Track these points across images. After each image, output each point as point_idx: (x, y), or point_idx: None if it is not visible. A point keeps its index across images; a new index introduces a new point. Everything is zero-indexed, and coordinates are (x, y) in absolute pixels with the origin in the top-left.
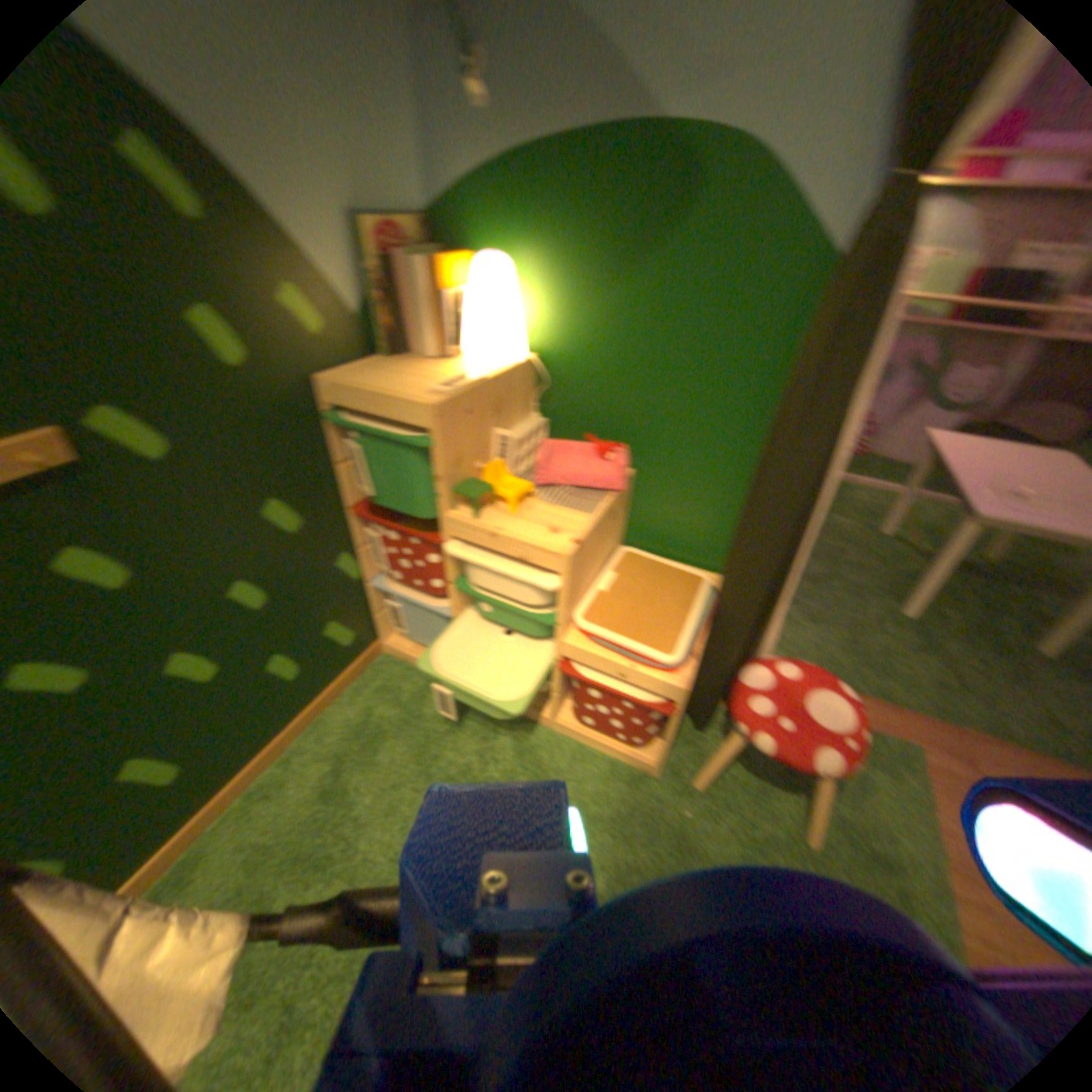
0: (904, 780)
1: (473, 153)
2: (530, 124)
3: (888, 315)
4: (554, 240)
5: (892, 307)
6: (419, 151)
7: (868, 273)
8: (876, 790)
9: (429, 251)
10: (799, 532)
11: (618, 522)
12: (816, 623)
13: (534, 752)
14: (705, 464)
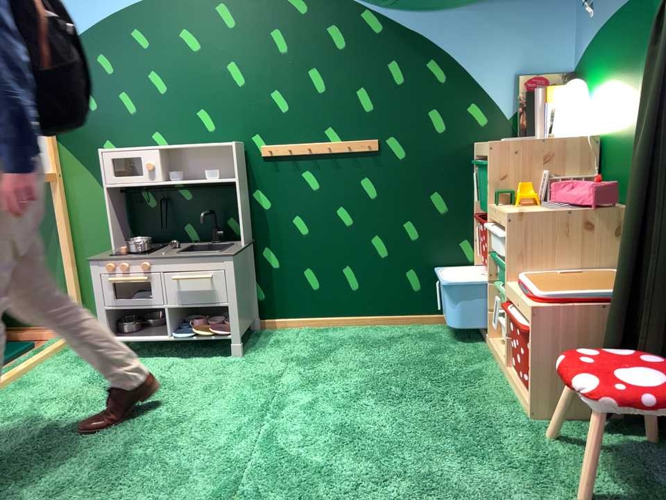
0: None
1: (588, 39)
2: (604, 18)
3: None
4: (609, 68)
5: None
6: (572, 46)
7: None
8: None
9: (552, 89)
10: None
11: (615, 248)
12: None
13: (482, 378)
14: None
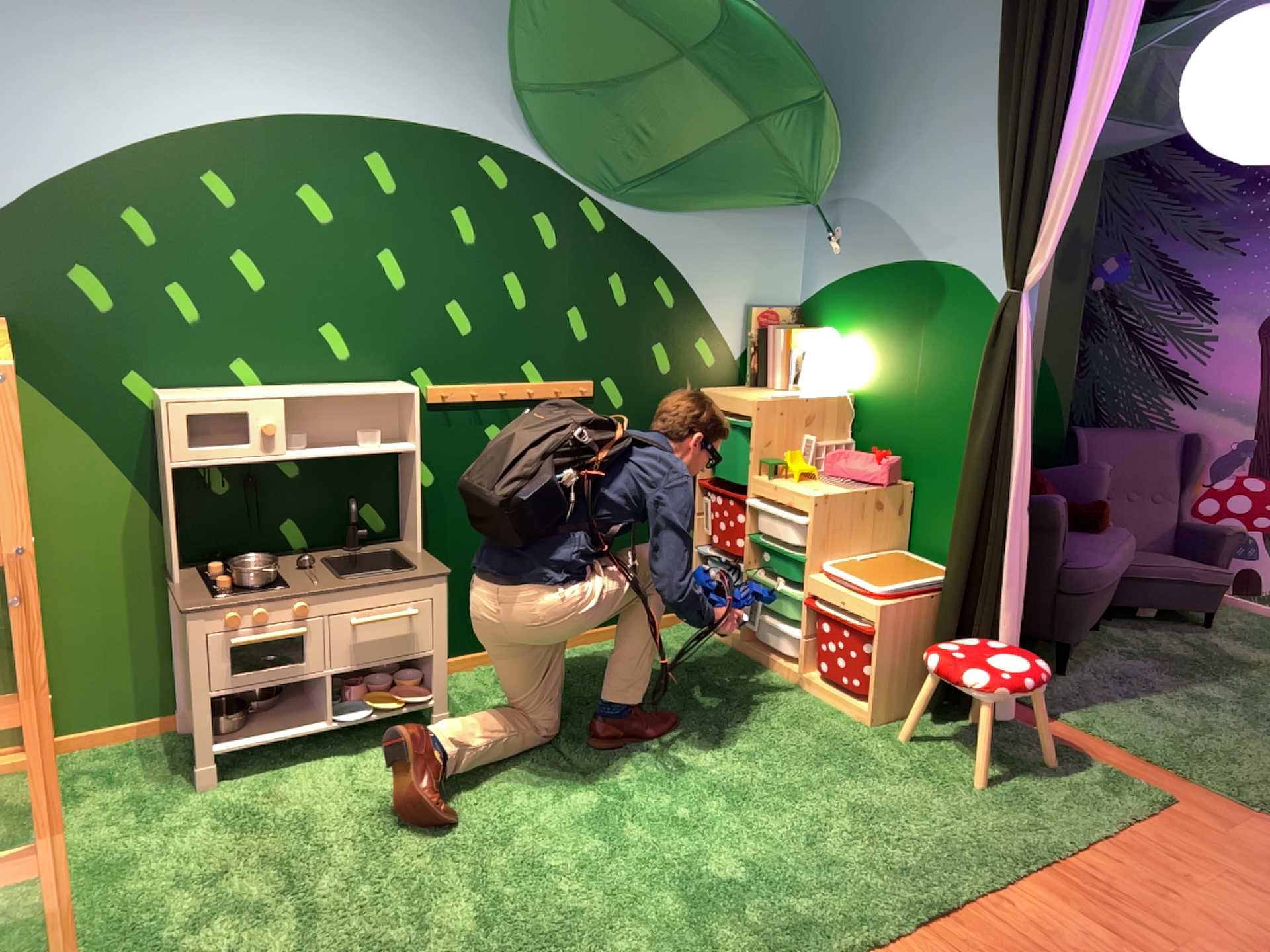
0: (1115, 794)
1: (825, 281)
2: (855, 268)
3: (1020, 366)
4: (864, 327)
5: (1019, 361)
6: (797, 279)
7: (990, 341)
8: (1075, 788)
9: (787, 331)
10: (992, 516)
11: (891, 526)
12: (1145, 713)
13: (774, 688)
14: (955, 478)
